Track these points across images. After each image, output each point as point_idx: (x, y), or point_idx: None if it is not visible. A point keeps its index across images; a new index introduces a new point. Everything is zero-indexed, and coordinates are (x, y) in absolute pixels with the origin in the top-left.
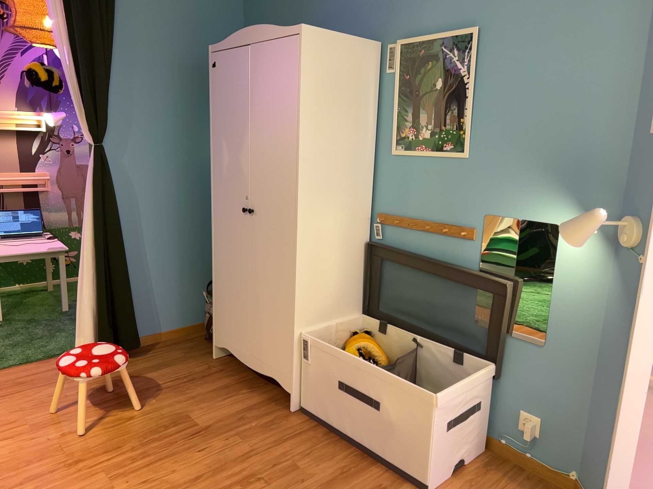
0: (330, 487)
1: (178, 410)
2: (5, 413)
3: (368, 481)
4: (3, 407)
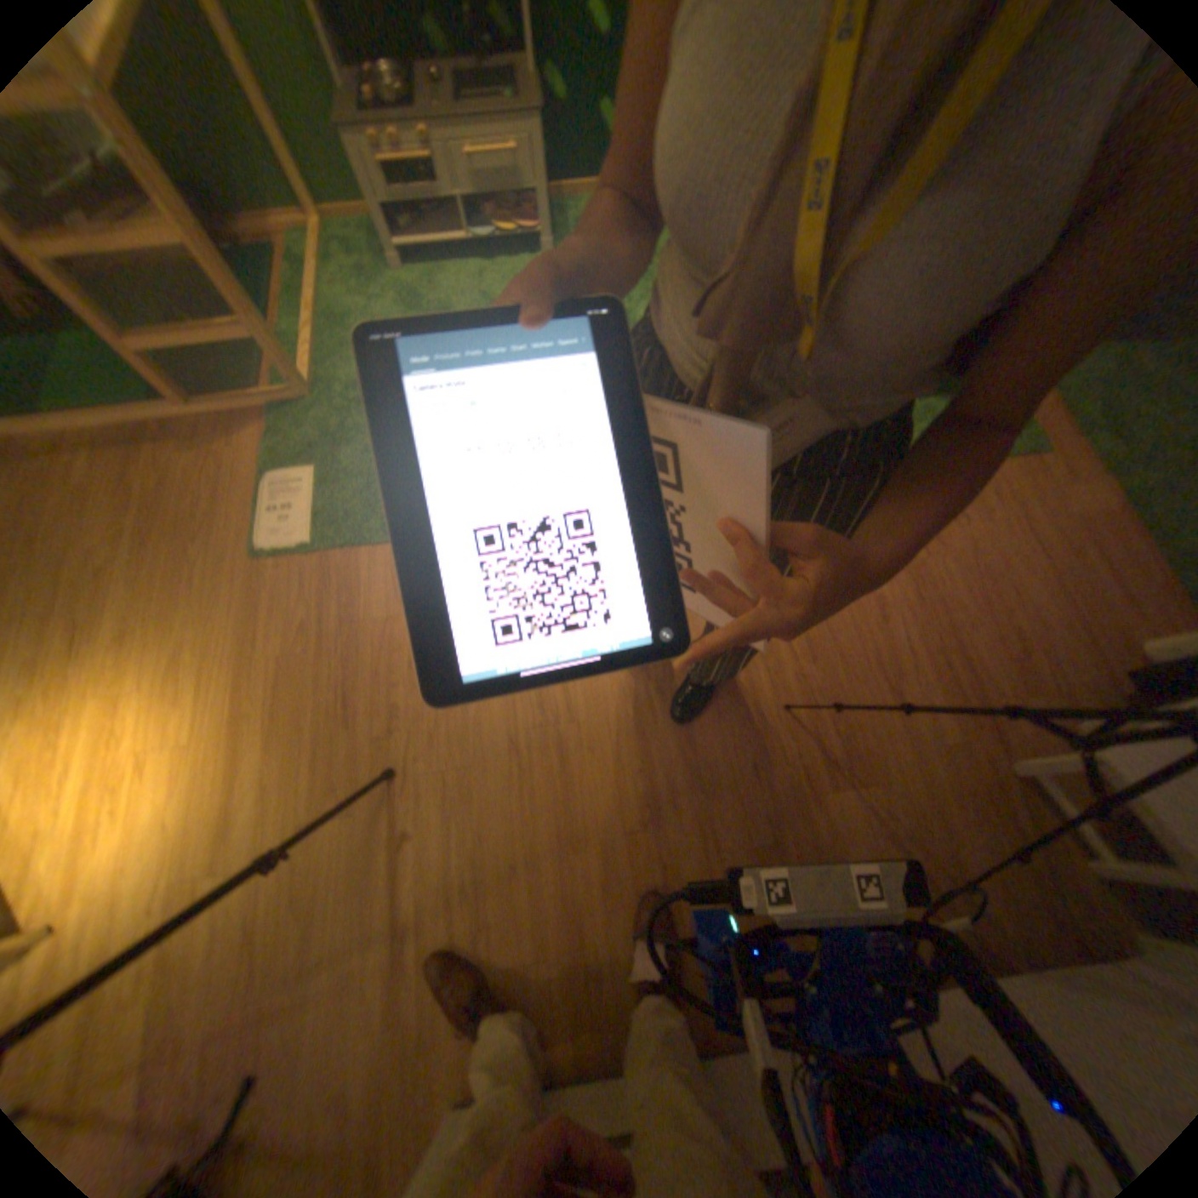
0: (566, 933)
1: (894, 780)
2: (967, 538)
3: (541, 1009)
4: (989, 536)
